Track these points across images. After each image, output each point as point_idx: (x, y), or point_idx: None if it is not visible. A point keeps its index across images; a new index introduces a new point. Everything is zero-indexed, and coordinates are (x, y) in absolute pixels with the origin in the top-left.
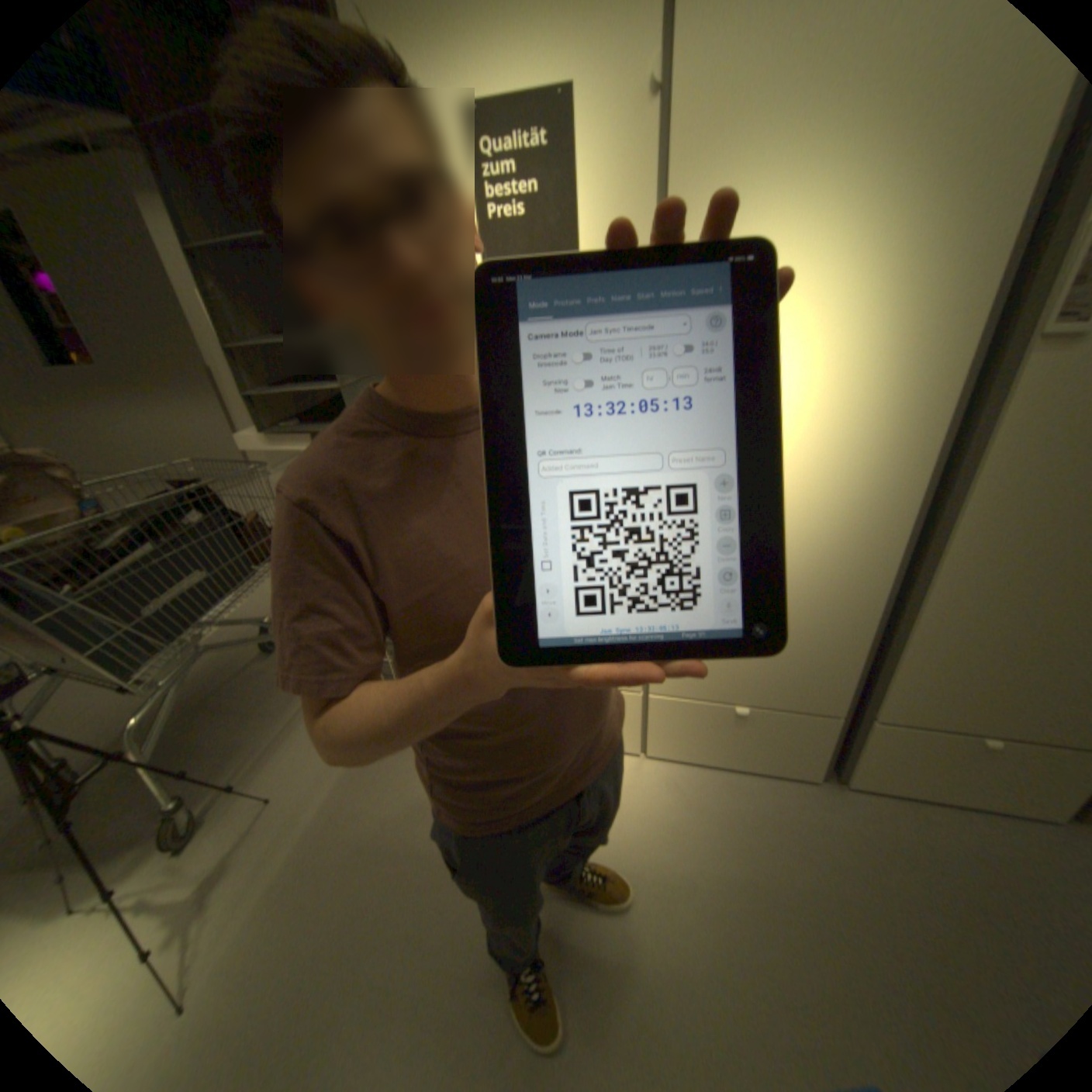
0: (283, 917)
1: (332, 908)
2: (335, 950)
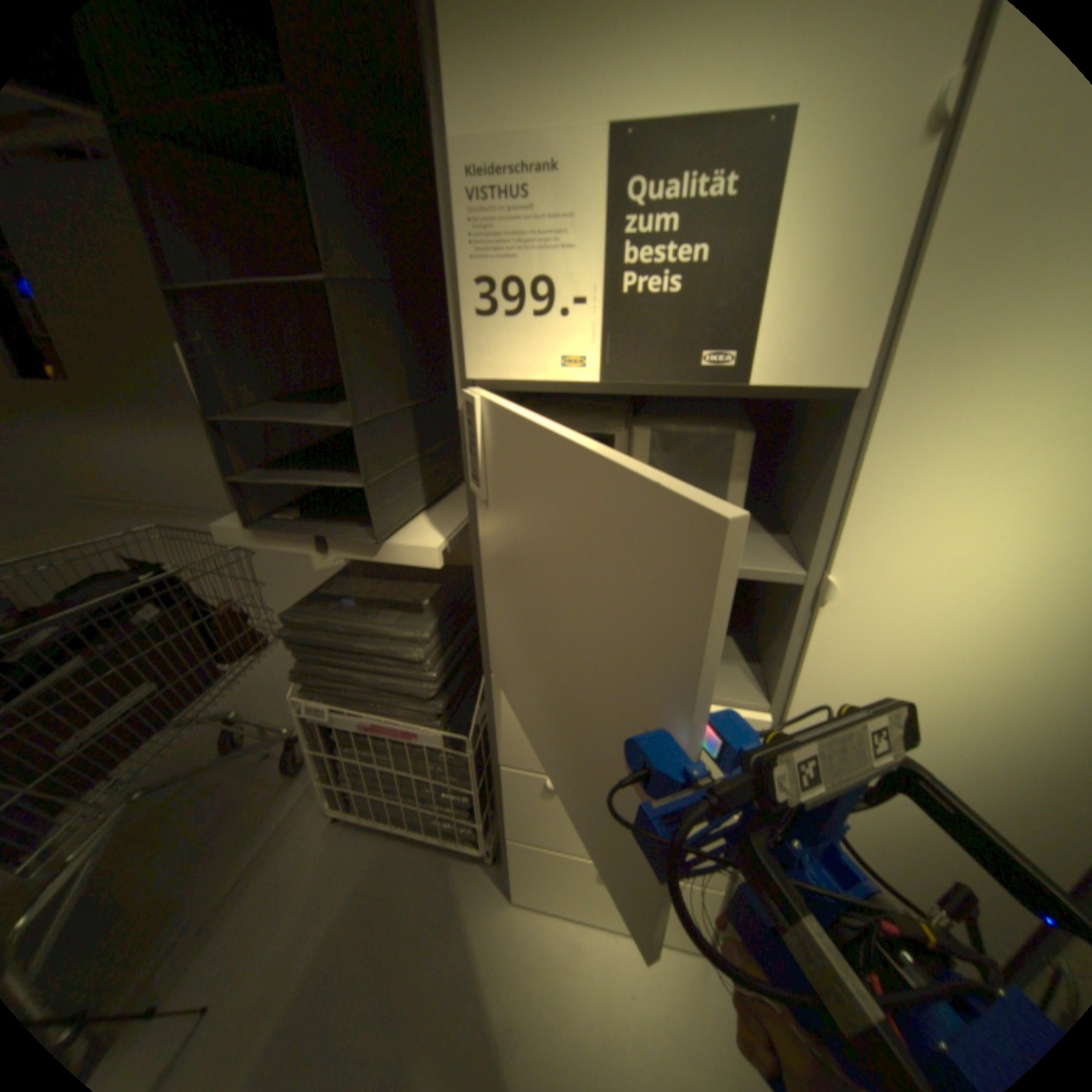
0: None
1: None
2: None
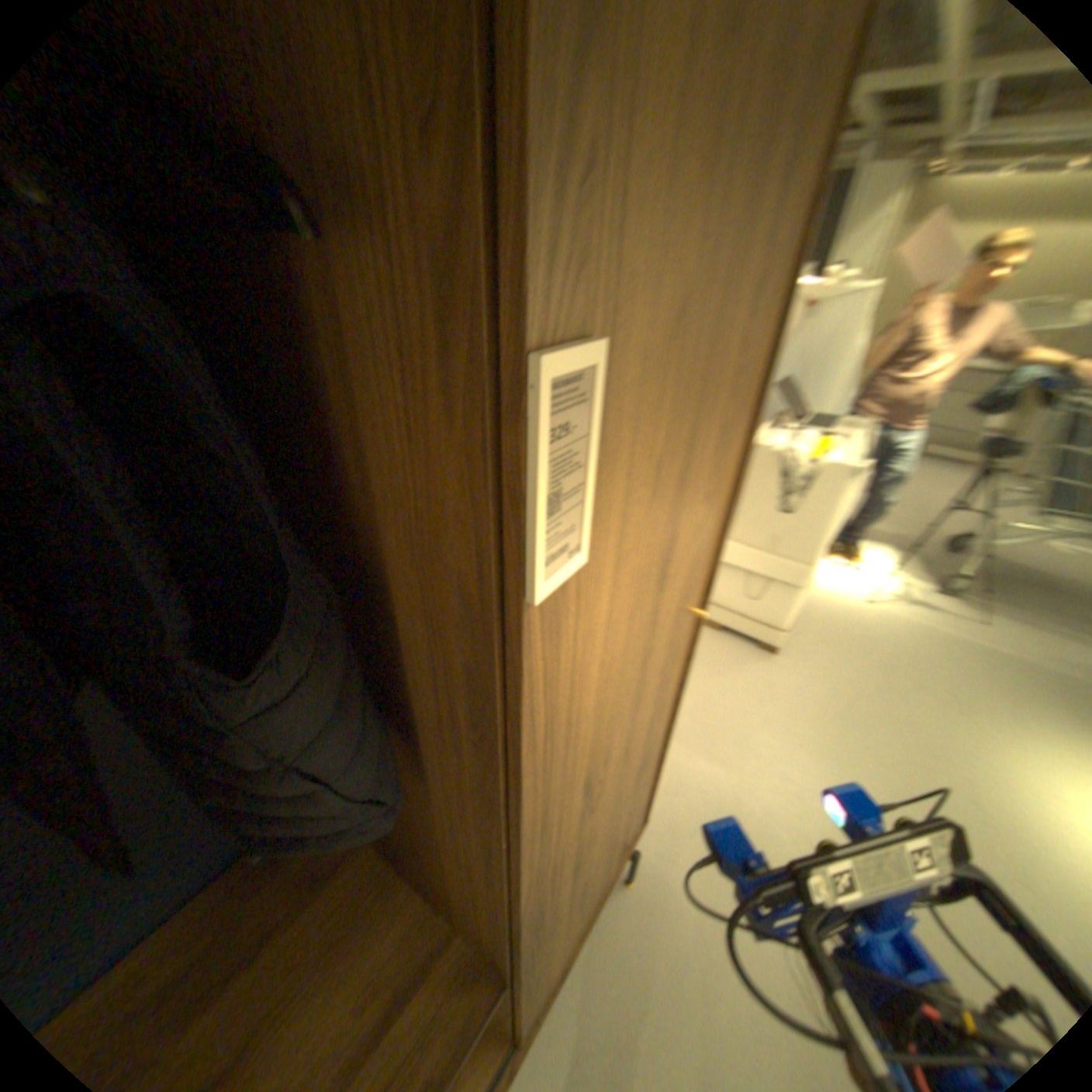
0: (921, 635)
1: (932, 655)
2: (910, 656)
